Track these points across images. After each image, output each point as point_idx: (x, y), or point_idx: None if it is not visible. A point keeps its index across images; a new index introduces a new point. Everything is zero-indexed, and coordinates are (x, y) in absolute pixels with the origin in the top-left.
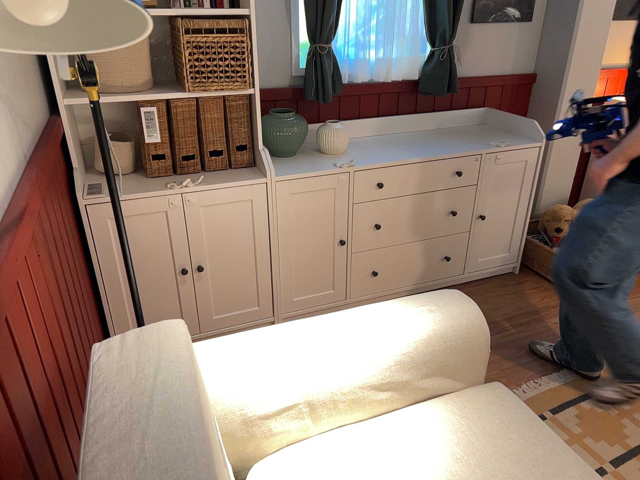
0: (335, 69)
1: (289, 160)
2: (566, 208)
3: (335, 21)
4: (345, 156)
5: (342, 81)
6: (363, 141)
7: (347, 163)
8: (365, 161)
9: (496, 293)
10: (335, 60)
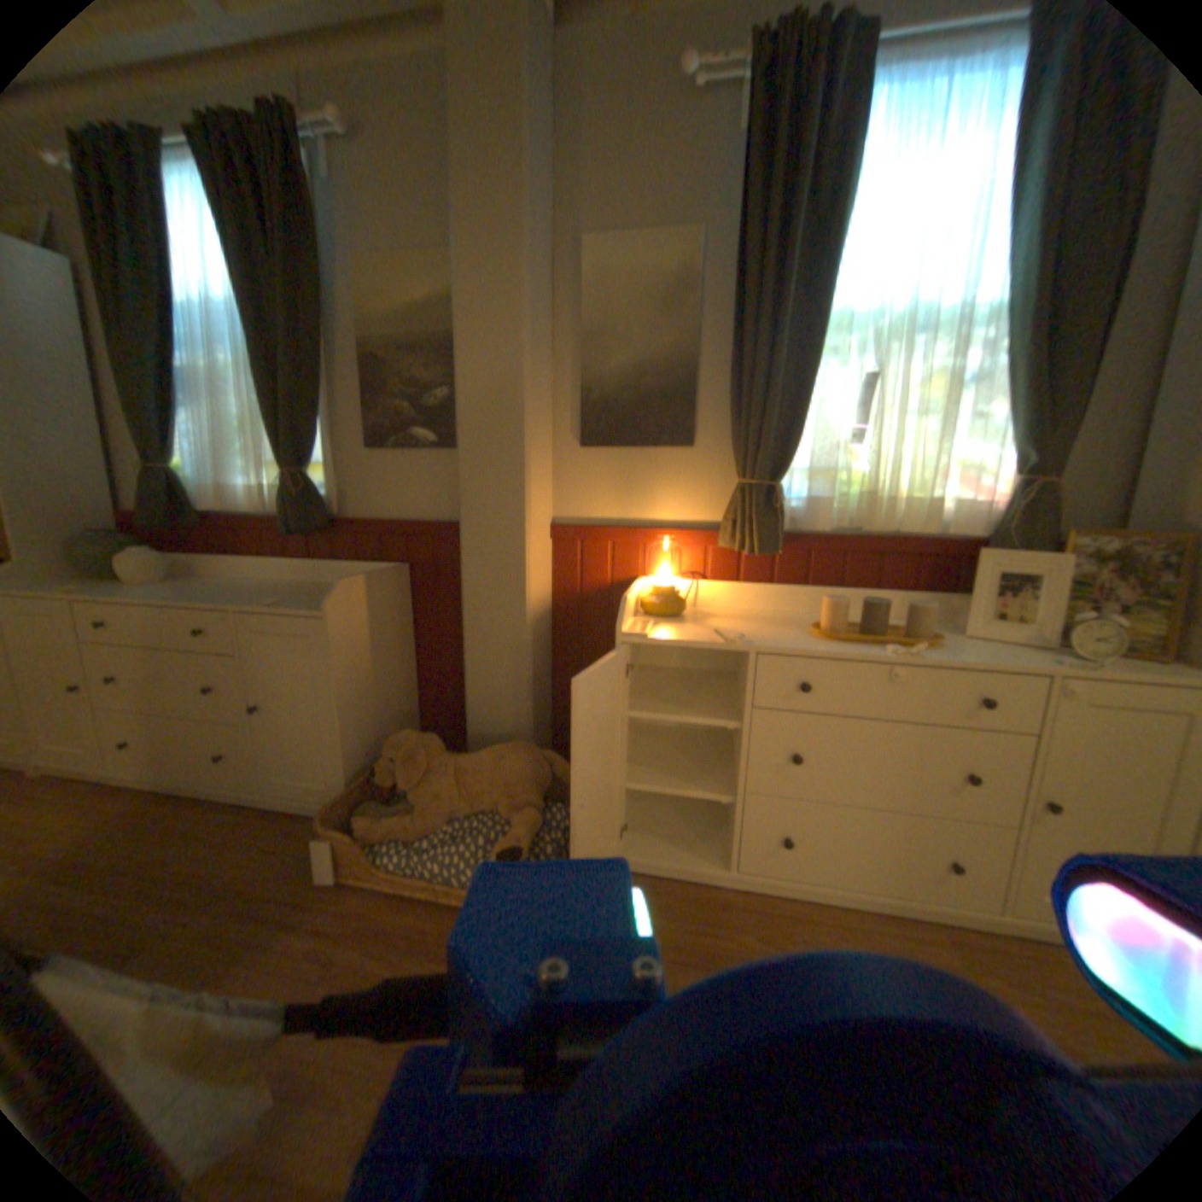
0: (161, 492)
1: (83, 584)
2: (411, 738)
3: (154, 440)
4: (124, 589)
5: (194, 509)
6: (217, 582)
7: (83, 593)
8: (106, 594)
9: (259, 842)
10: (172, 484)
